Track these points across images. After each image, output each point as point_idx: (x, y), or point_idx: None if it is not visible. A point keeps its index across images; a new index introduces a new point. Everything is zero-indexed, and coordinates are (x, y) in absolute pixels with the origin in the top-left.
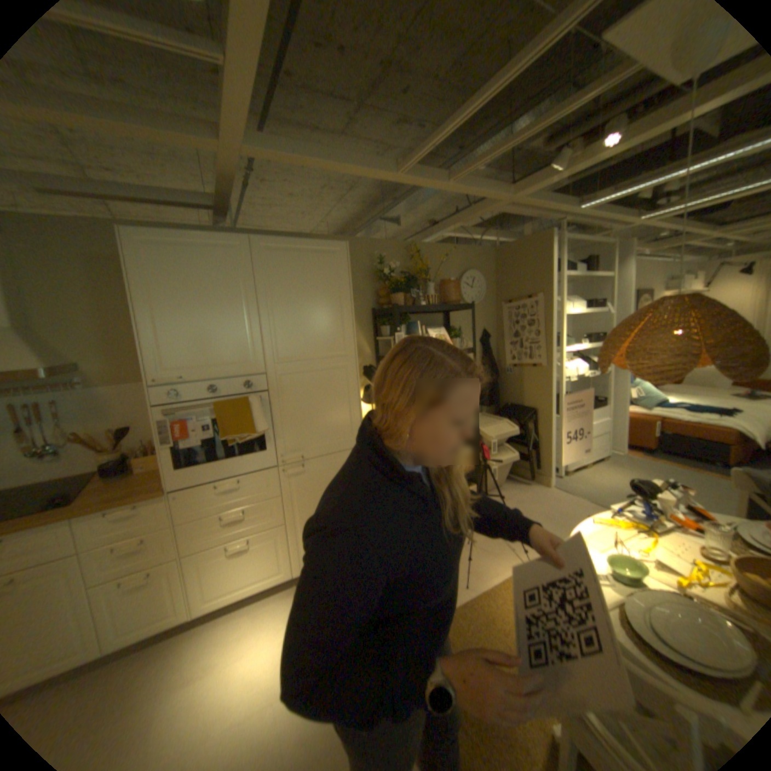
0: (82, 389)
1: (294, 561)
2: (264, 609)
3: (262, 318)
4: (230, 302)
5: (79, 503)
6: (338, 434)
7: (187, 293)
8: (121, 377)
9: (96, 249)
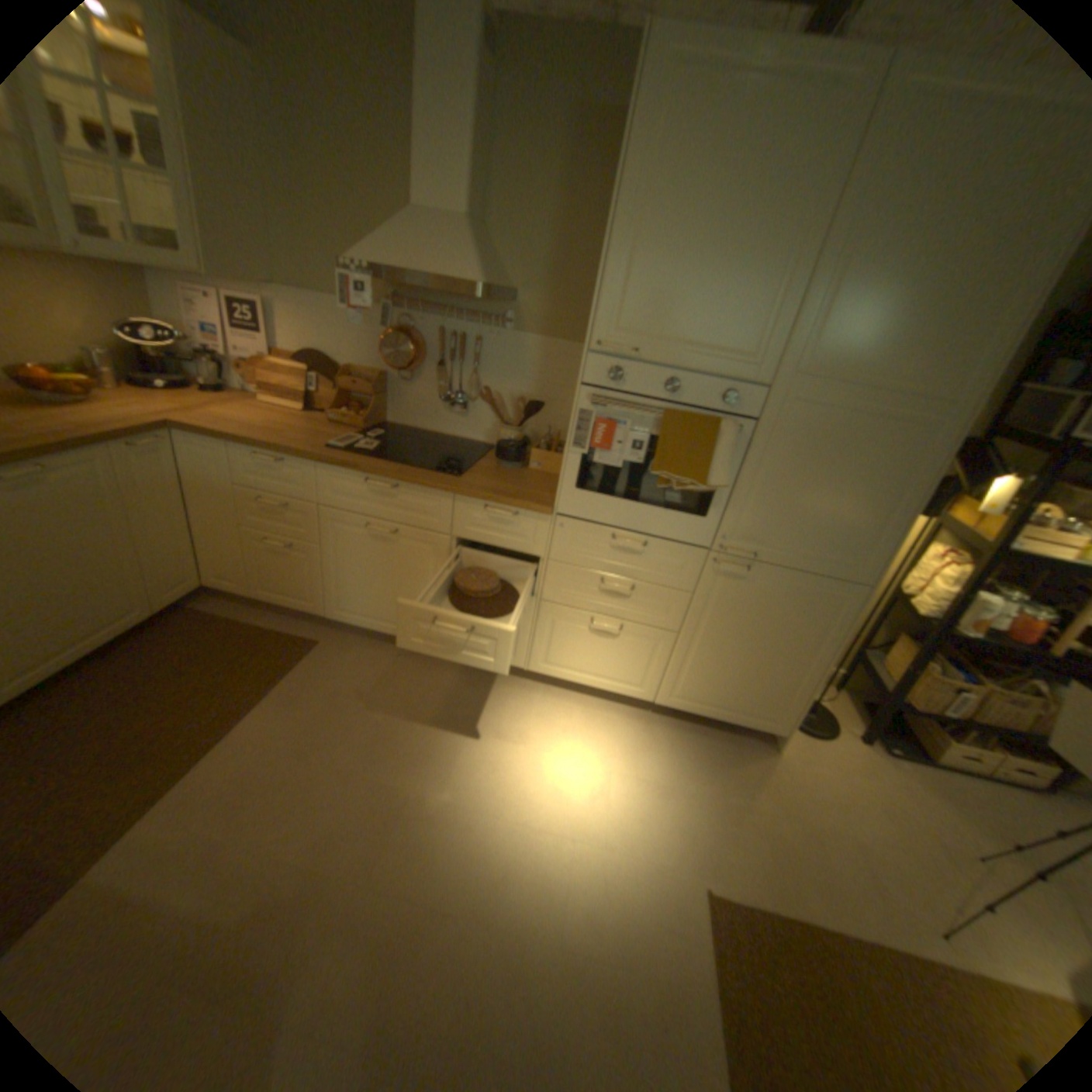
0: (512, 331)
1: (668, 685)
2: (605, 714)
3: (822, 269)
4: (777, 219)
5: (469, 478)
6: (840, 546)
7: (709, 185)
8: (558, 327)
9: (595, 92)
